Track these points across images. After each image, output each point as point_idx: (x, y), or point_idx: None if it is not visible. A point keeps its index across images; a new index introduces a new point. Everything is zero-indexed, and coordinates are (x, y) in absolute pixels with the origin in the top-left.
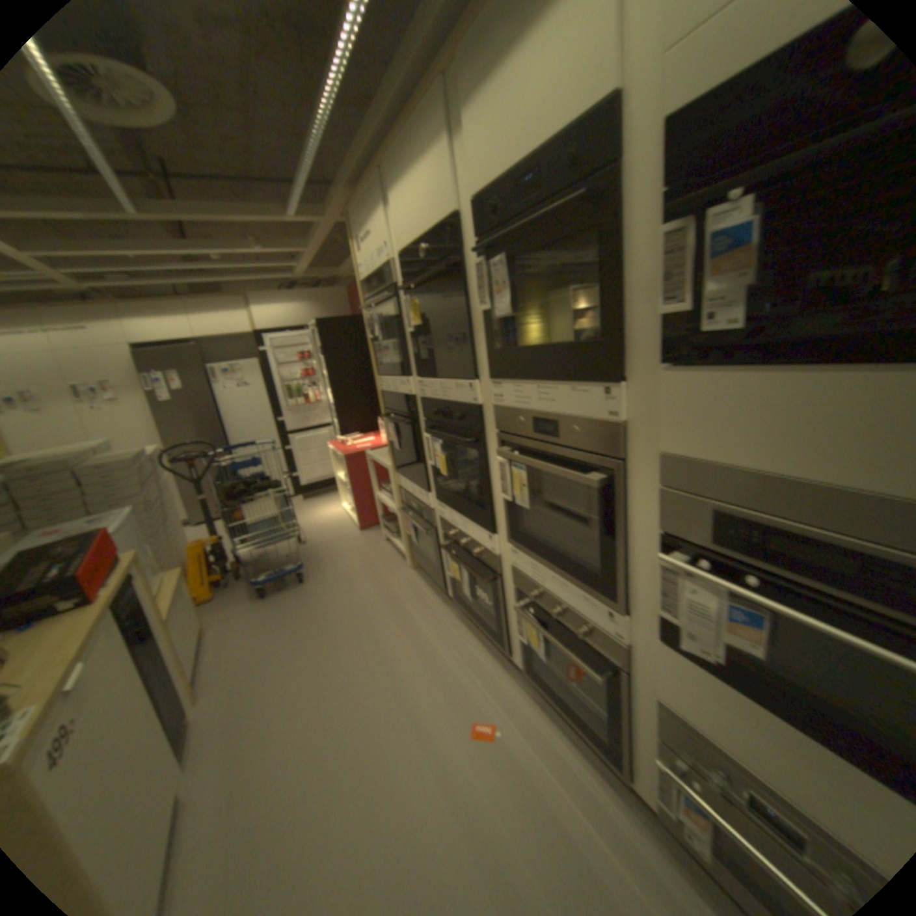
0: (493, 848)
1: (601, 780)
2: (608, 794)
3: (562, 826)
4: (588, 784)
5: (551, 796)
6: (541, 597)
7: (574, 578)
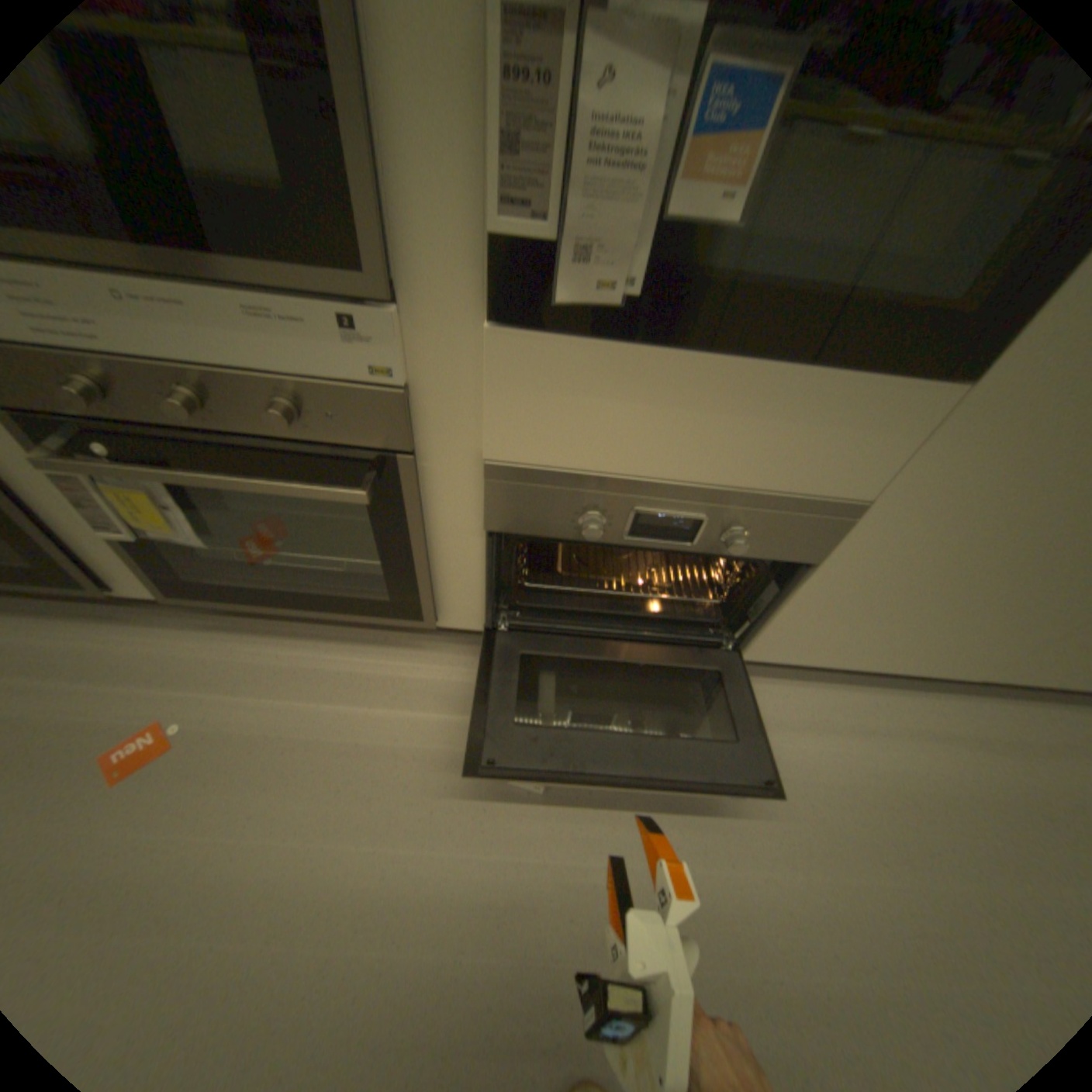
0: (285, 884)
1: (385, 650)
2: (404, 658)
3: (372, 747)
4: (373, 668)
5: (331, 728)
6: (106, 386)
7: (193, 247)
